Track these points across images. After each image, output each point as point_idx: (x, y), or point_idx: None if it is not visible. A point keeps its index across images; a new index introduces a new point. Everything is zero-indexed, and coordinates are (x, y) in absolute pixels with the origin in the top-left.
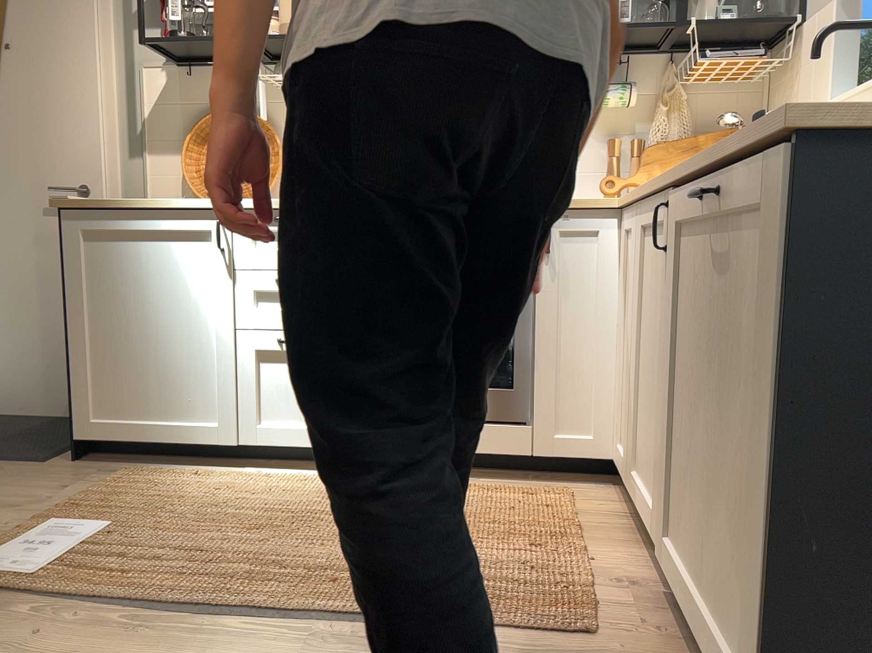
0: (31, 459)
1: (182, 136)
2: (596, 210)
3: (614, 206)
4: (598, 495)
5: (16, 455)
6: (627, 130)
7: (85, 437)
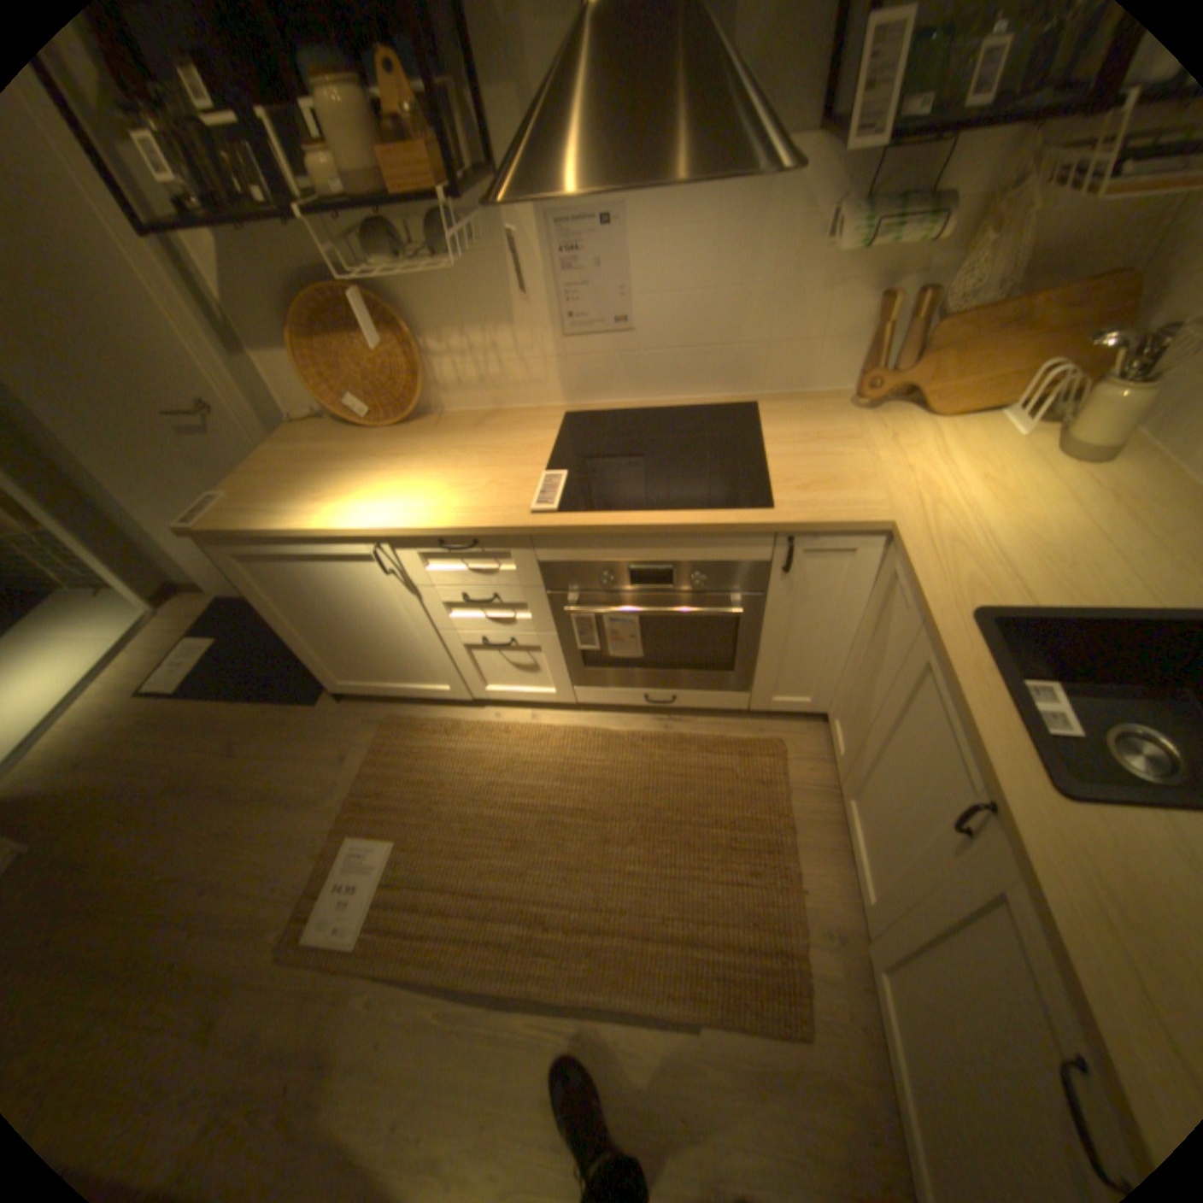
0: (302, 699)
1: (279, 319)
2: (856, 530)
3: (882, 528)
4: (805, 745)
5: (288, 690)
6: (921, 265)
7: (337, 690)
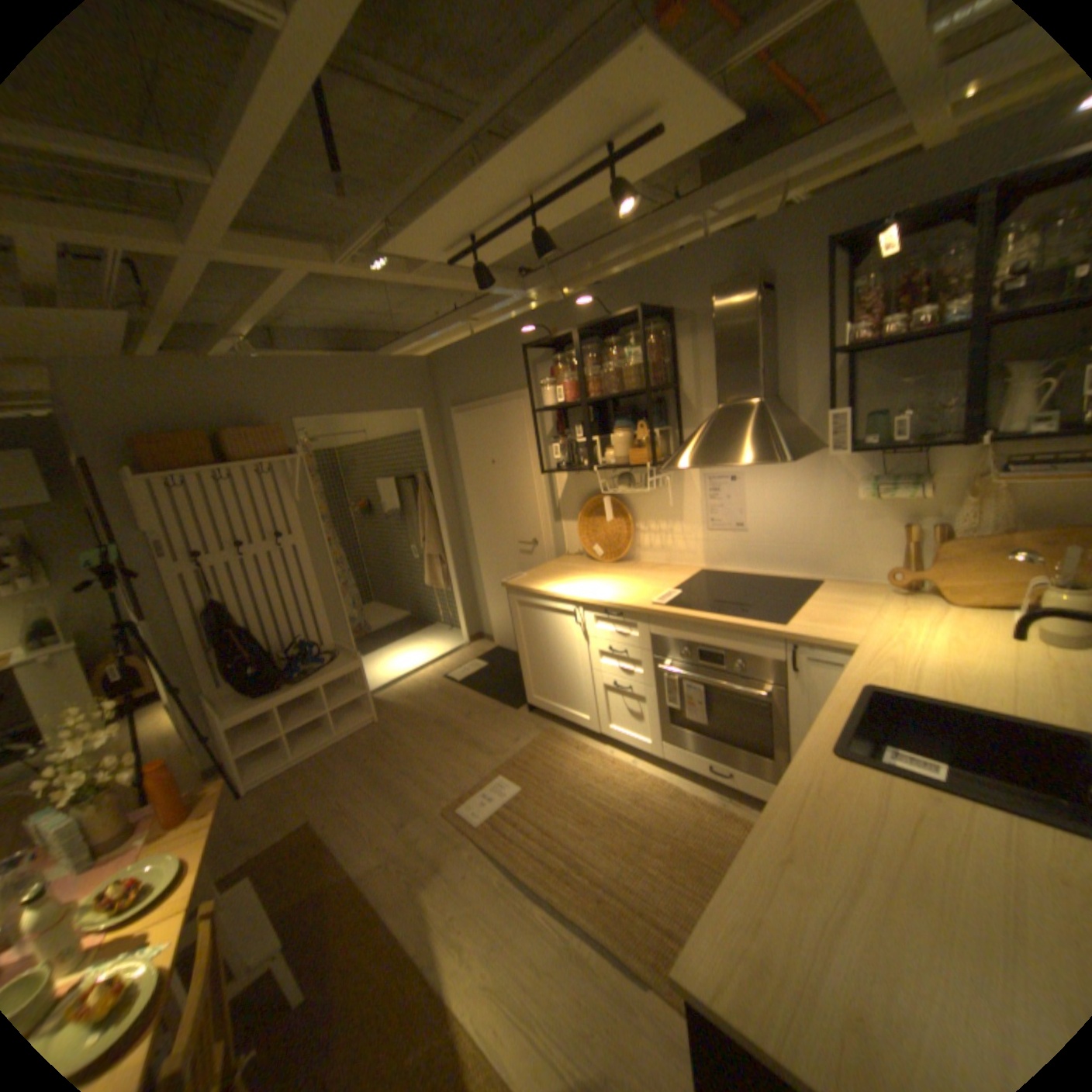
0: (513, 705)
1: (579, 510)
2: (837, 649)
3: (854, 650)
4: None
5: (508, 699)
6: (935, 512)
7: (532, 703)
